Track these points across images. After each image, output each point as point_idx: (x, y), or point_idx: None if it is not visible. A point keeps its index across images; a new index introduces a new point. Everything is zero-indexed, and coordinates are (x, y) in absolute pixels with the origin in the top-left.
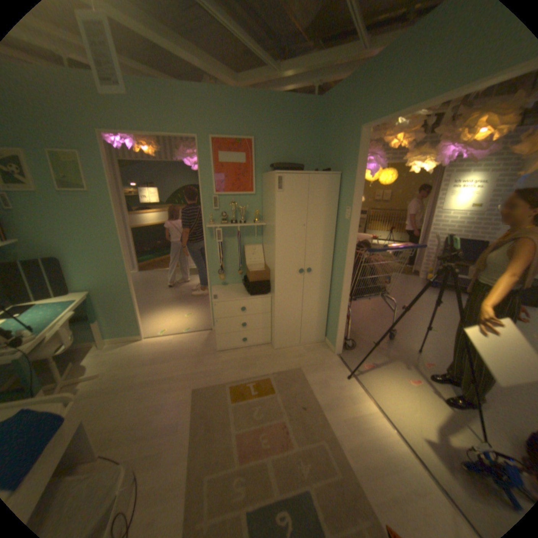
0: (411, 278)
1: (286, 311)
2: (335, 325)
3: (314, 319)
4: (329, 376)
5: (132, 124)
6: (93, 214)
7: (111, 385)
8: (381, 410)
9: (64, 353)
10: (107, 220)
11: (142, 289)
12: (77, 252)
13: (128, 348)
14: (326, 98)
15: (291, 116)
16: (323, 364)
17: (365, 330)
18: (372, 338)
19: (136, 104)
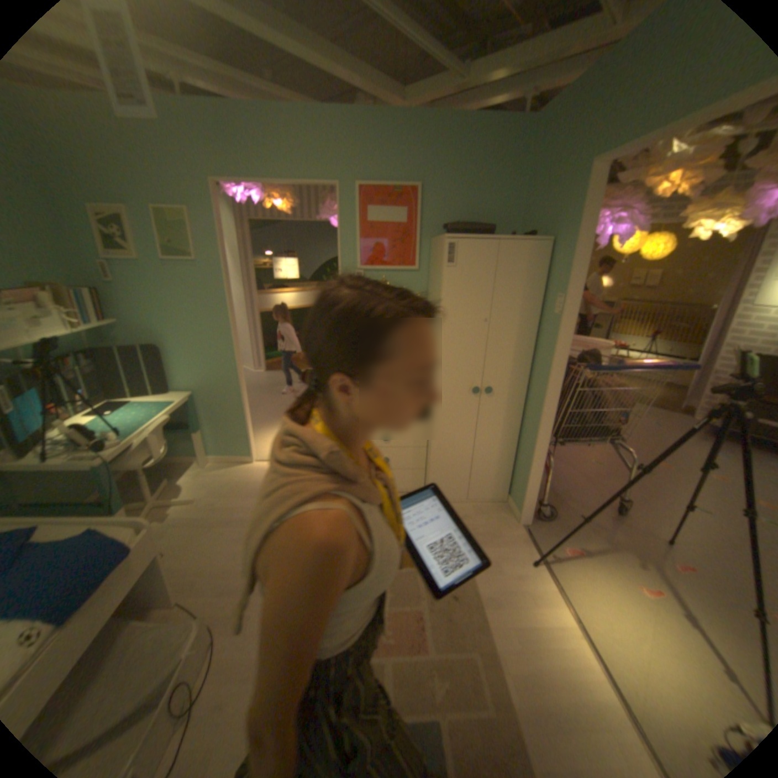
0: (679, 418)
1: (449, 448)
2: (524, 481)
3: (492, 467)
4: (503, 557)
5: (253, 169)
6: (200, 292)
7: (205, 517)
8: (580, 626)
9: (160, 468)
10: (216, 300)
11: (265, 395)
12: (180, 341)
13: (234, 472)
14: (542, 116)
15: (482, 149)
16: (497, 537)
17: (578, 494)
18: (588, 508)
19: (258, 141)
